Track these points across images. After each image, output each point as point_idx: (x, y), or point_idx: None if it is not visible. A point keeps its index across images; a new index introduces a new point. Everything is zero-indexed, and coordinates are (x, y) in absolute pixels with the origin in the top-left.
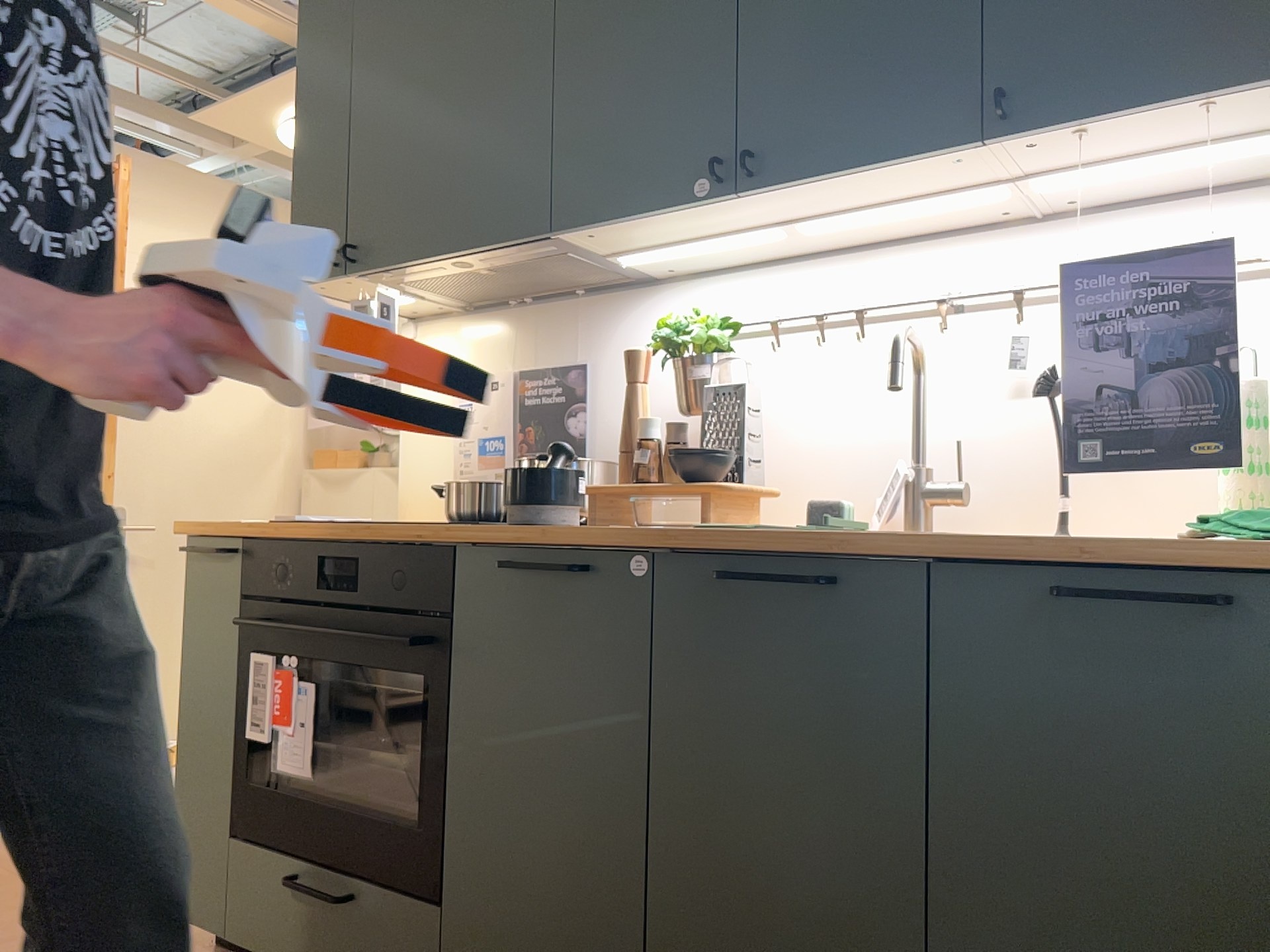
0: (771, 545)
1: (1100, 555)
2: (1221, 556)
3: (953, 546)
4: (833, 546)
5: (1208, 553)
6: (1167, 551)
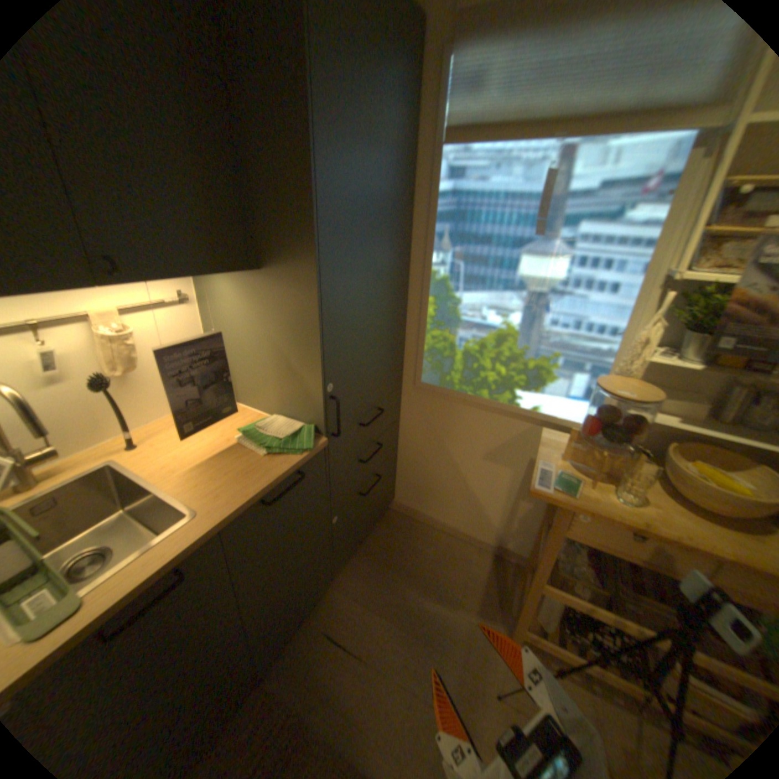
0: (124, 593)
1: (273, 486)
2: (293, 463)
3: (231, 519)
4: (174, 562)
5: (297, 467)
6: (281, 470)
